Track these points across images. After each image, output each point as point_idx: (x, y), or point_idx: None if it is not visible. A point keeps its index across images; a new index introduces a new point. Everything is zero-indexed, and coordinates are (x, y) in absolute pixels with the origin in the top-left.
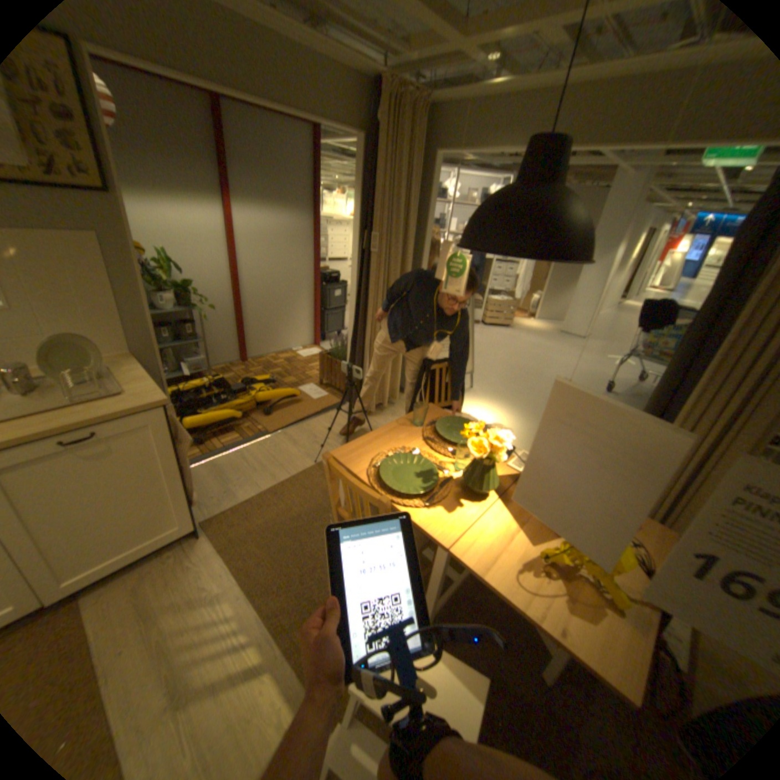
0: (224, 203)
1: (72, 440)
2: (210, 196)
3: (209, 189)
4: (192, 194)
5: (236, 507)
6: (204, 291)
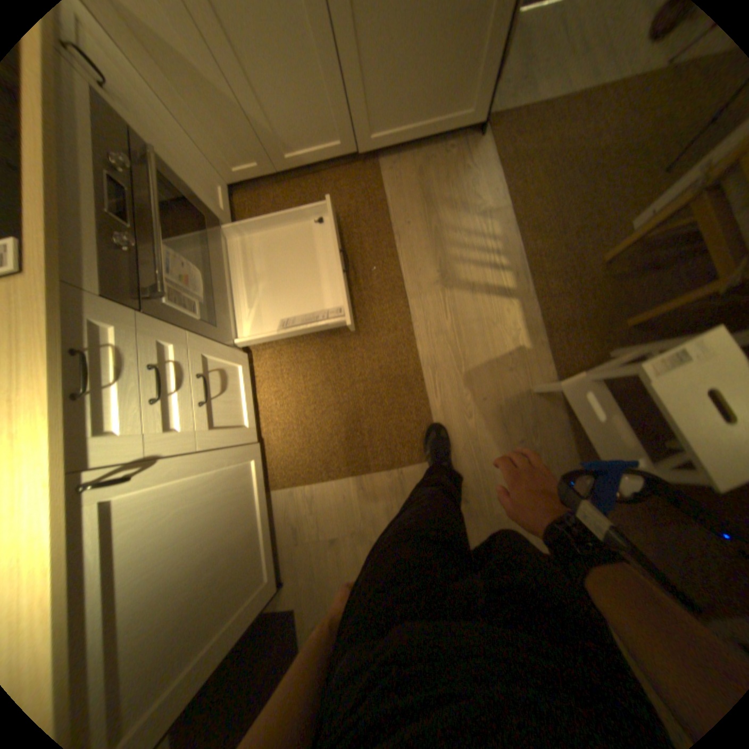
0: None
1: None
2: None
3: None
4: None
5: (535, 107)
6: None
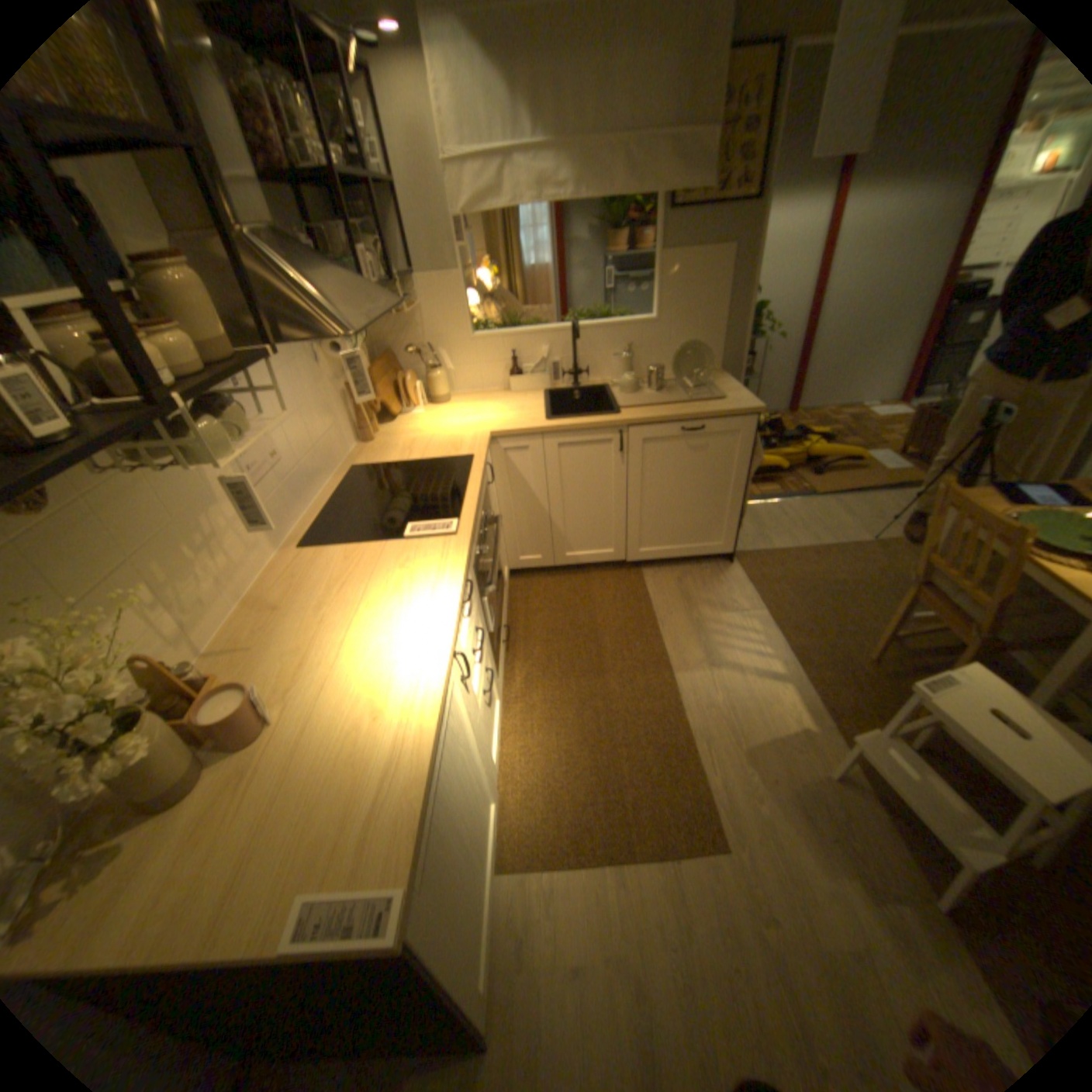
0: (840, 192)
1: (689, 429)
2: (823, 185)
3: (825, 177)
4: (802, 188)
5: (773, 552)
6: (774, 316)
